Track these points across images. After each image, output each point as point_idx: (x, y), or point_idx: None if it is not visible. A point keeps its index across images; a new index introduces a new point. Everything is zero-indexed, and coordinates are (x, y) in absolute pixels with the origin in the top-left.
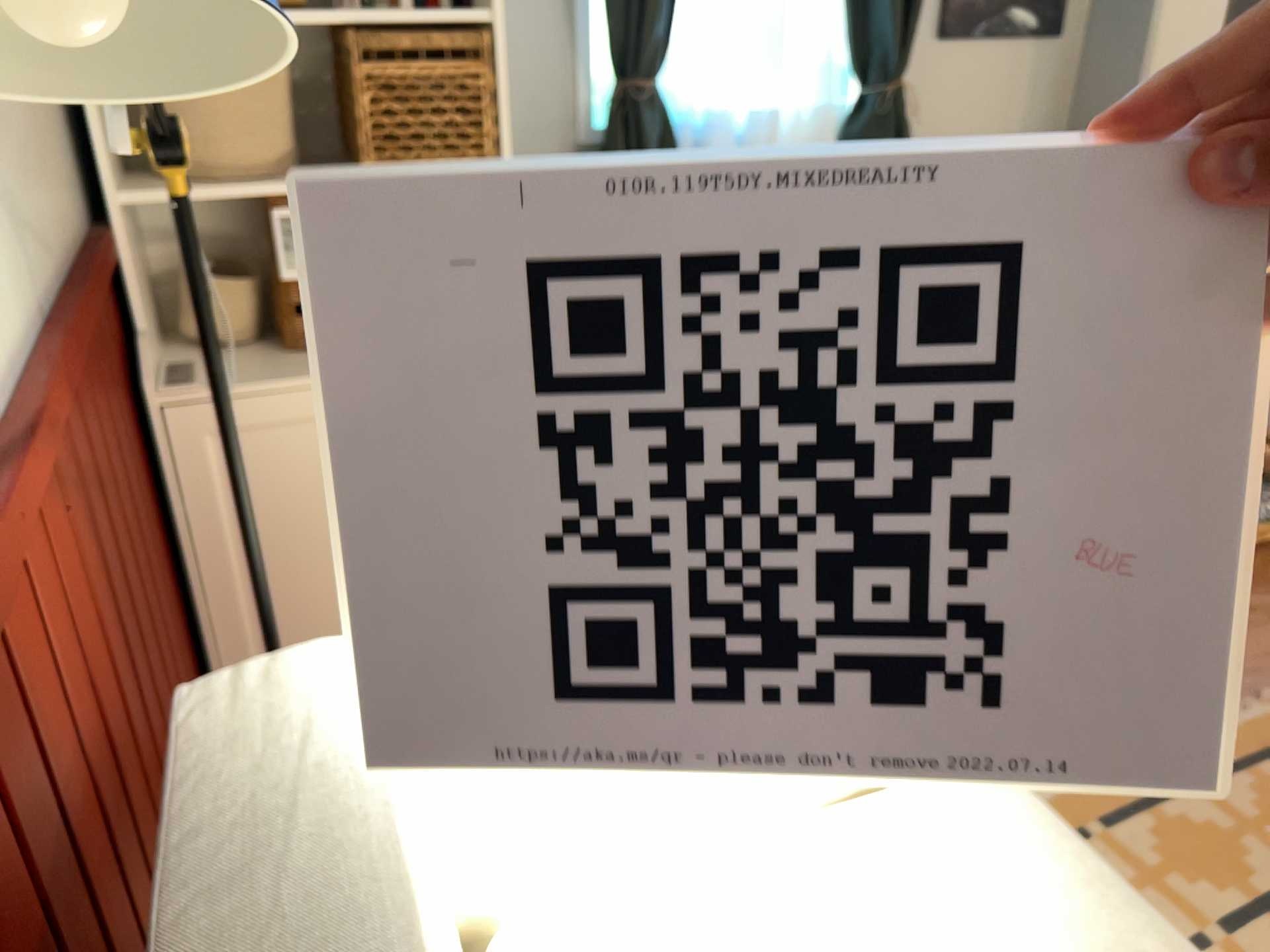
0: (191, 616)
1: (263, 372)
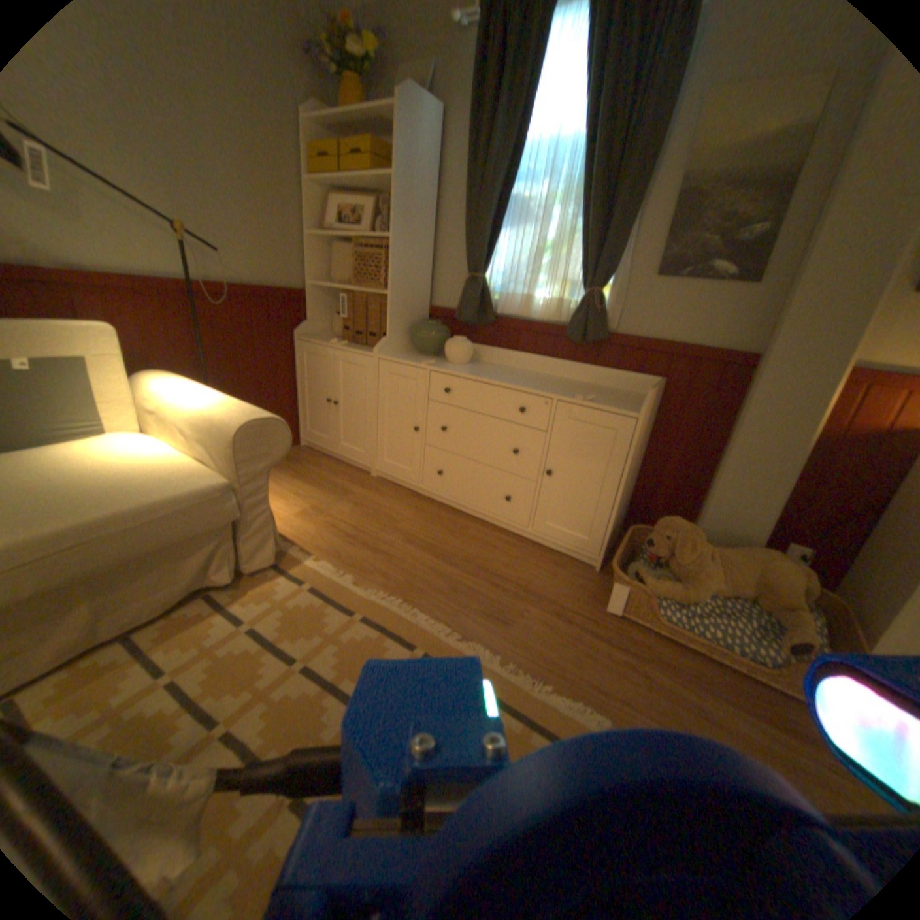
0: (296, 405)
1: (323, 340)
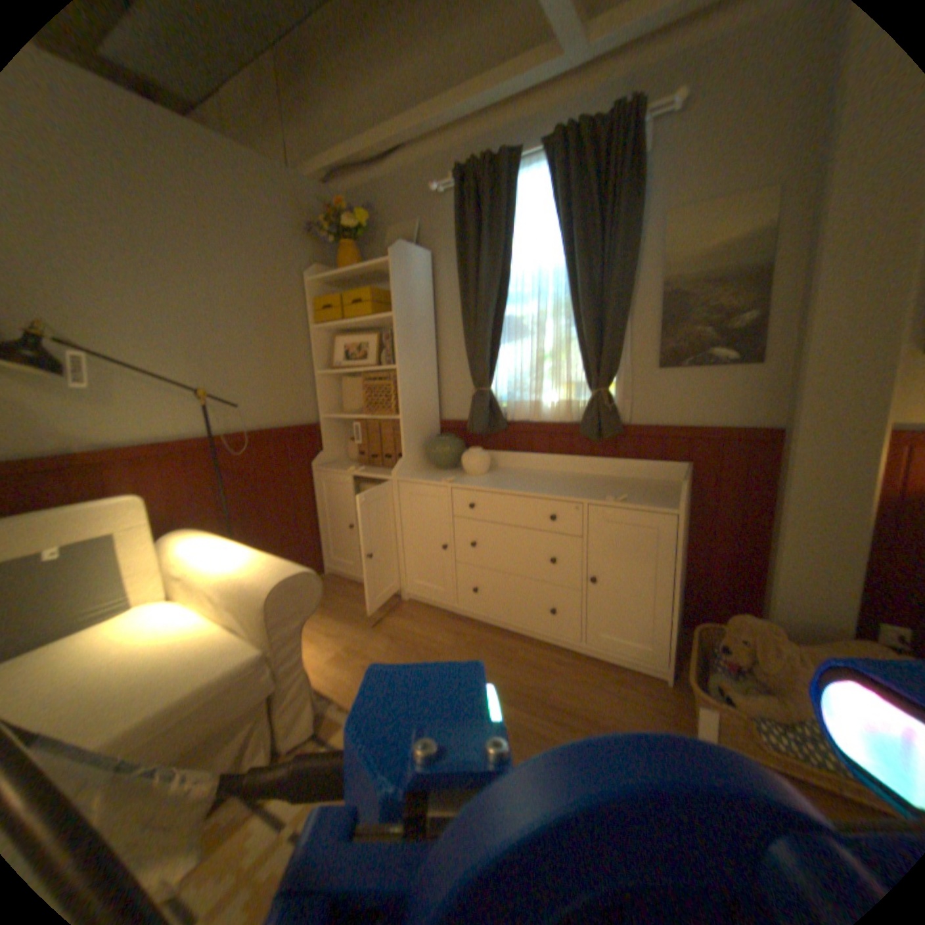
0: (318, 534)
1: (340, 468)
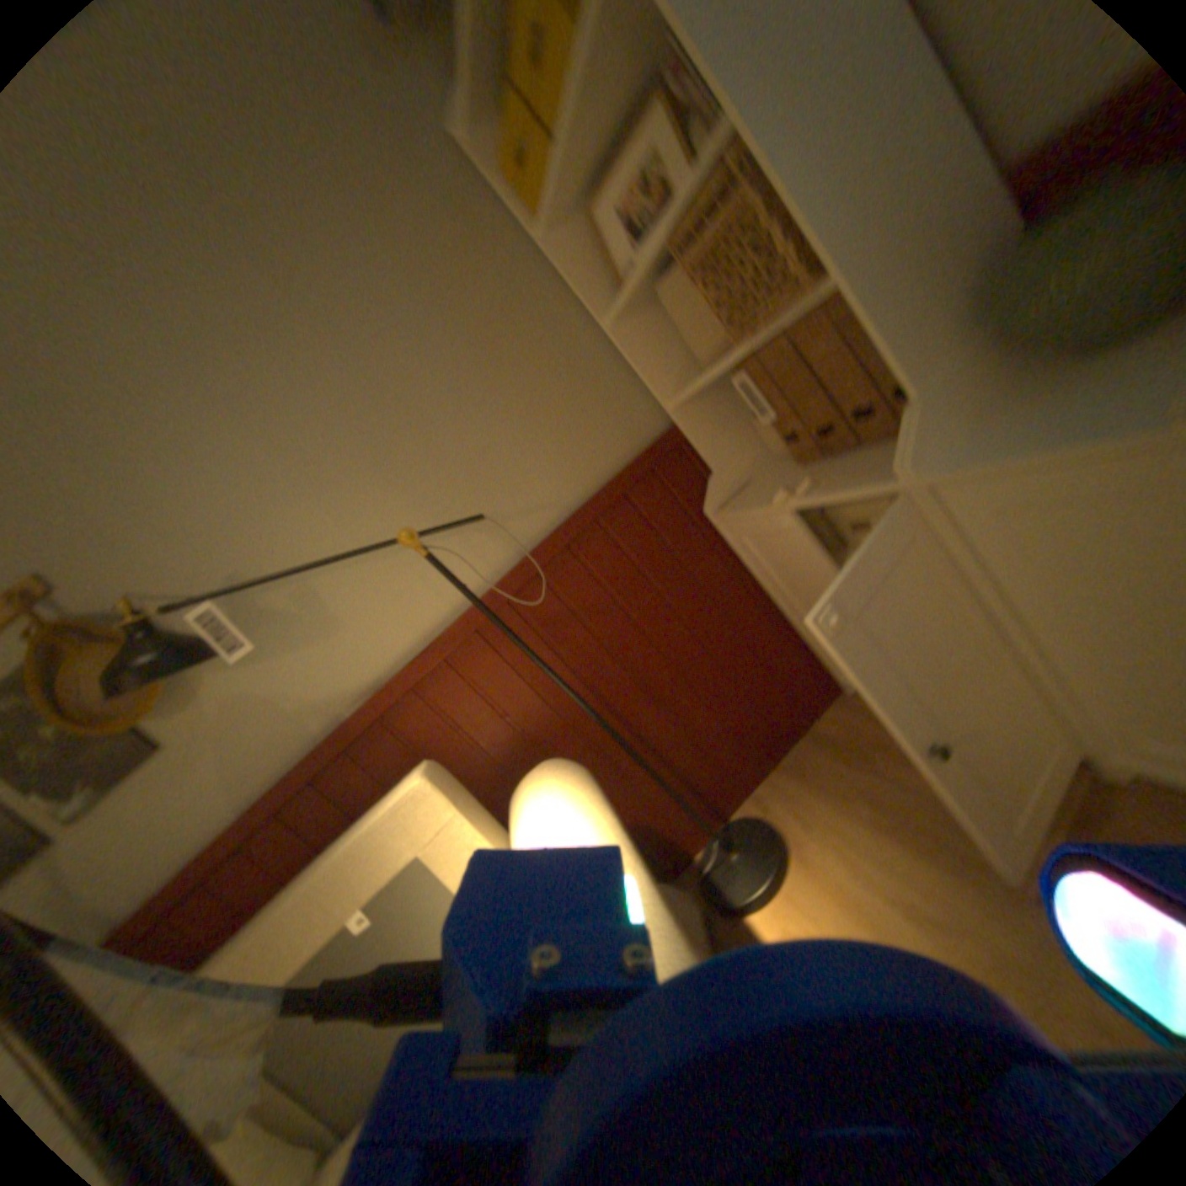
0: (794, 626)
1: (763, 492)
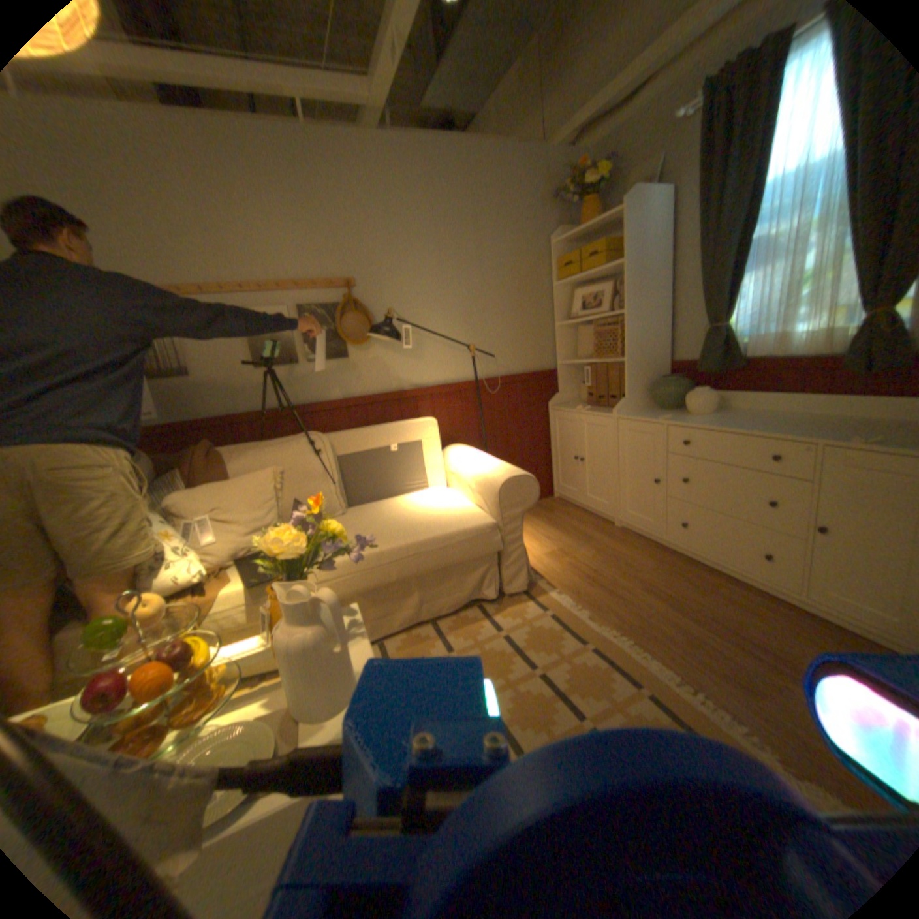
0: (550, 462)
1: (571, 406)
